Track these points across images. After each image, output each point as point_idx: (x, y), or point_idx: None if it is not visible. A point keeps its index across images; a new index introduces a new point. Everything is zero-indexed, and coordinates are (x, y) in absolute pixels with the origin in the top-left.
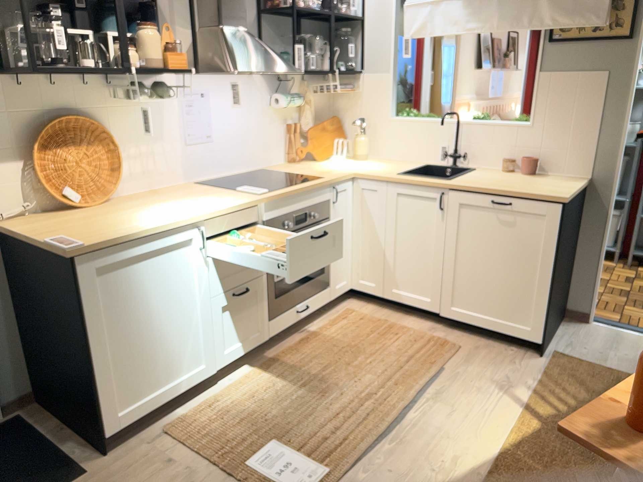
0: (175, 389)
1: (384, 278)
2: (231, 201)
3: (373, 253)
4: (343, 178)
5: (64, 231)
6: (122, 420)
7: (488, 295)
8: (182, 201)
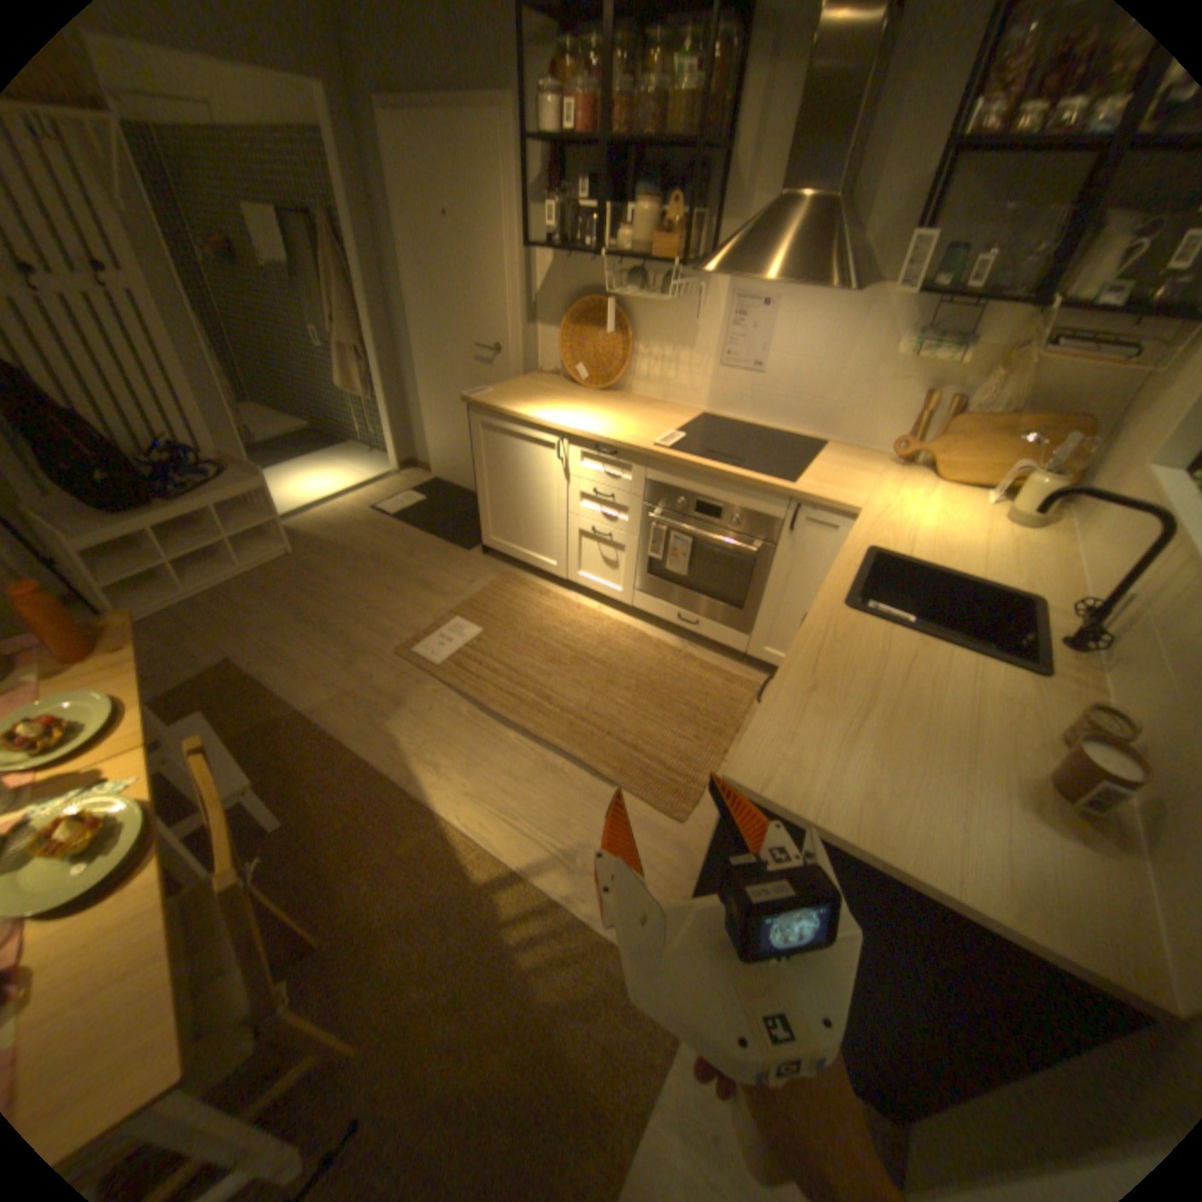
0: (529, 558)
1: None
2: (617, 435)
3: None
4: (820, 503)
5: (513, 391)
6: (492, 543)
7: None
8: (617, 416)
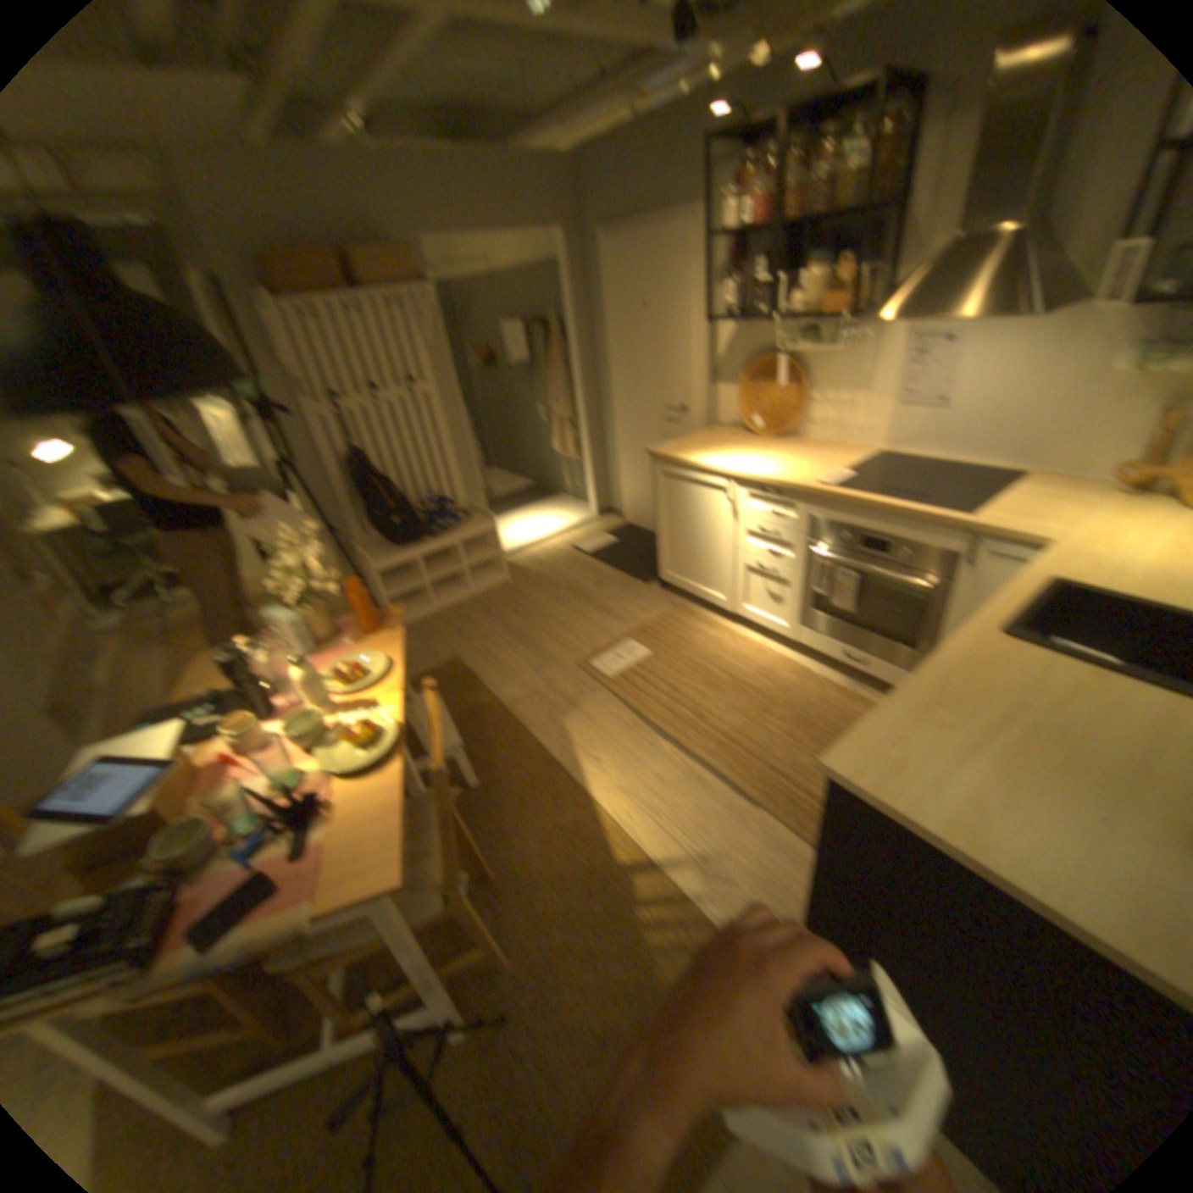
0: (701, 593)
1: None
2: (784, 476)
3: None
4: (1003, 535)
5: (693, 444)
6: (669, 578)
7: None
8: (788, 460)
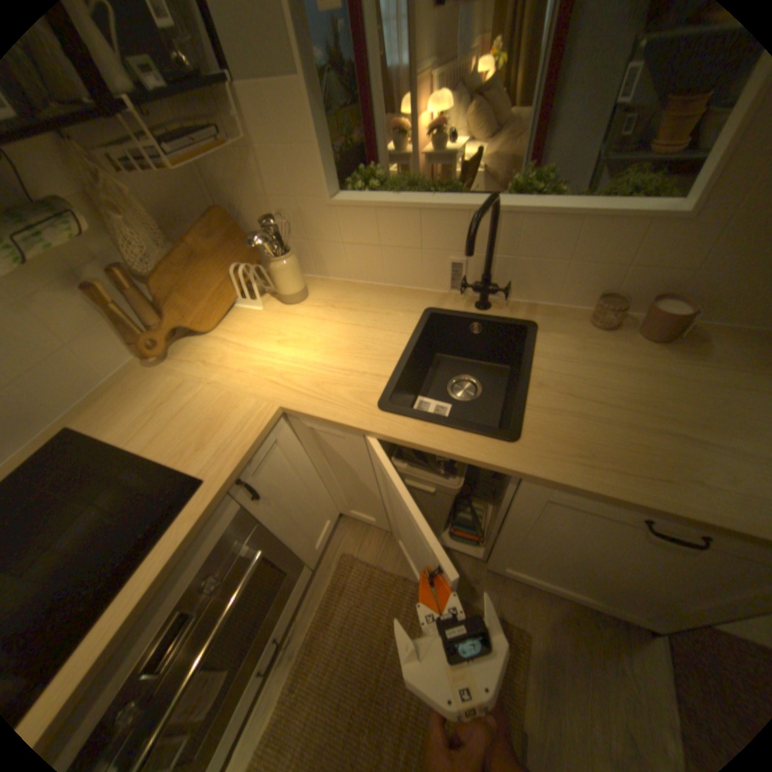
0: None
1: (384, 519)
2: None
3: (359, 494)
4: (251, 448)
5: None
6: None
7: (572, 580)
8: None
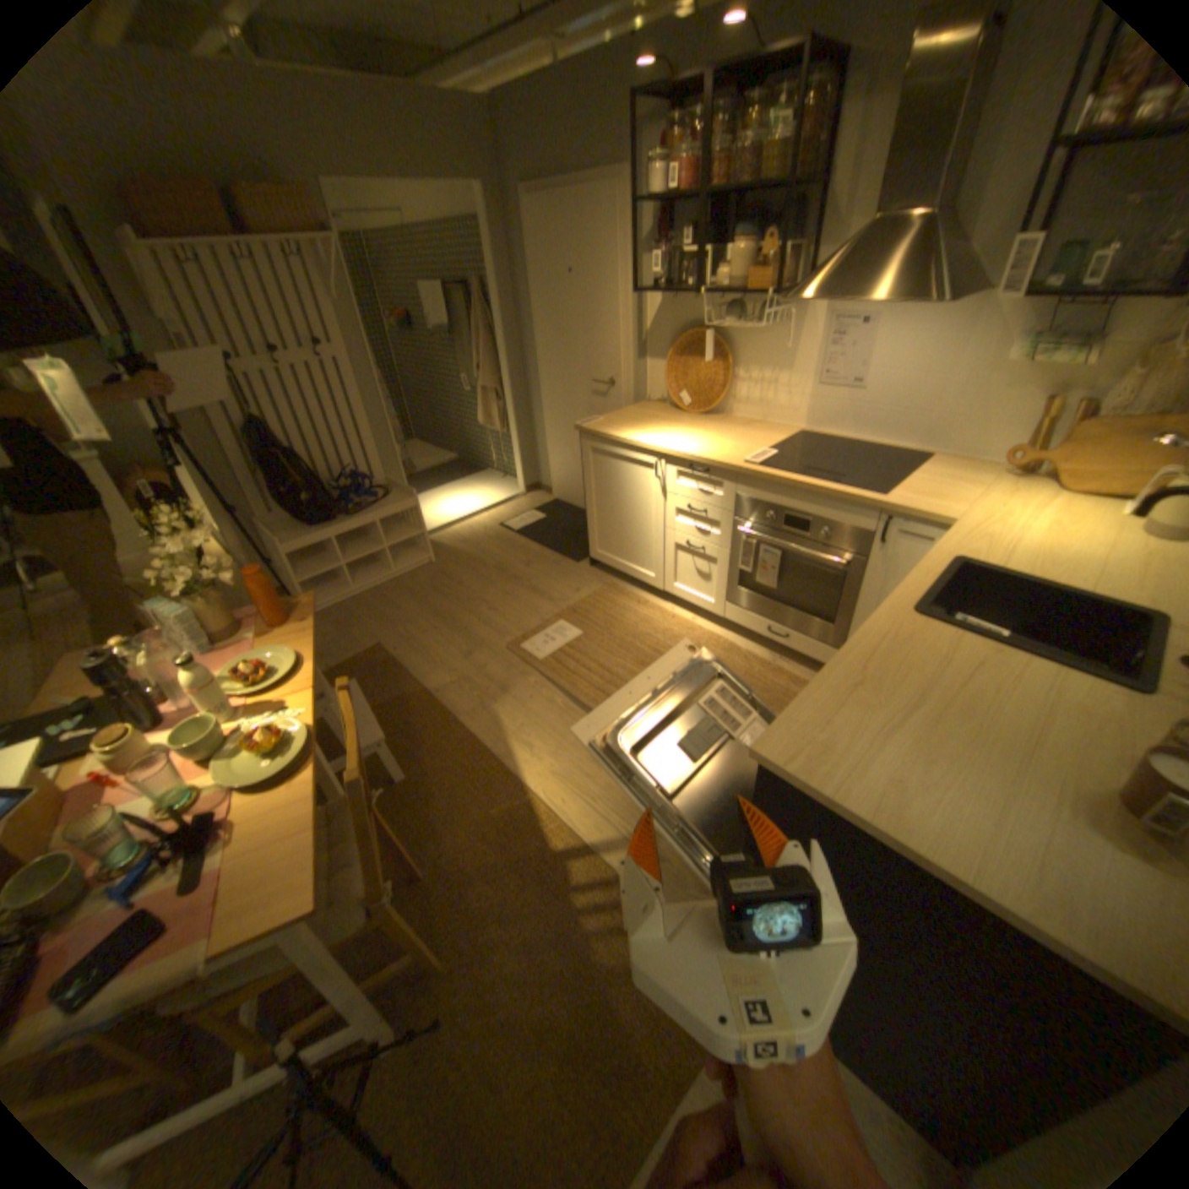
0: (629, 570)
1: None
2: (710, 454)
3: None
4: (911, 514)
5: (620, 418)
6: (597, 555)
7: None
8: (713, 436)
